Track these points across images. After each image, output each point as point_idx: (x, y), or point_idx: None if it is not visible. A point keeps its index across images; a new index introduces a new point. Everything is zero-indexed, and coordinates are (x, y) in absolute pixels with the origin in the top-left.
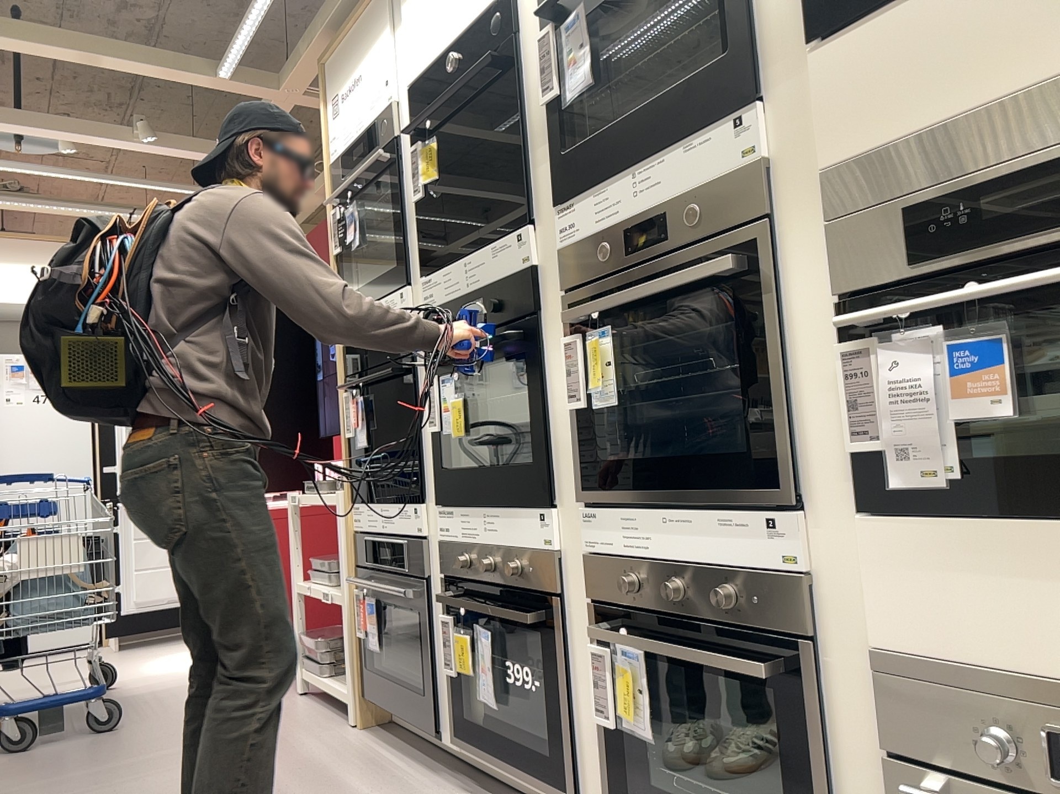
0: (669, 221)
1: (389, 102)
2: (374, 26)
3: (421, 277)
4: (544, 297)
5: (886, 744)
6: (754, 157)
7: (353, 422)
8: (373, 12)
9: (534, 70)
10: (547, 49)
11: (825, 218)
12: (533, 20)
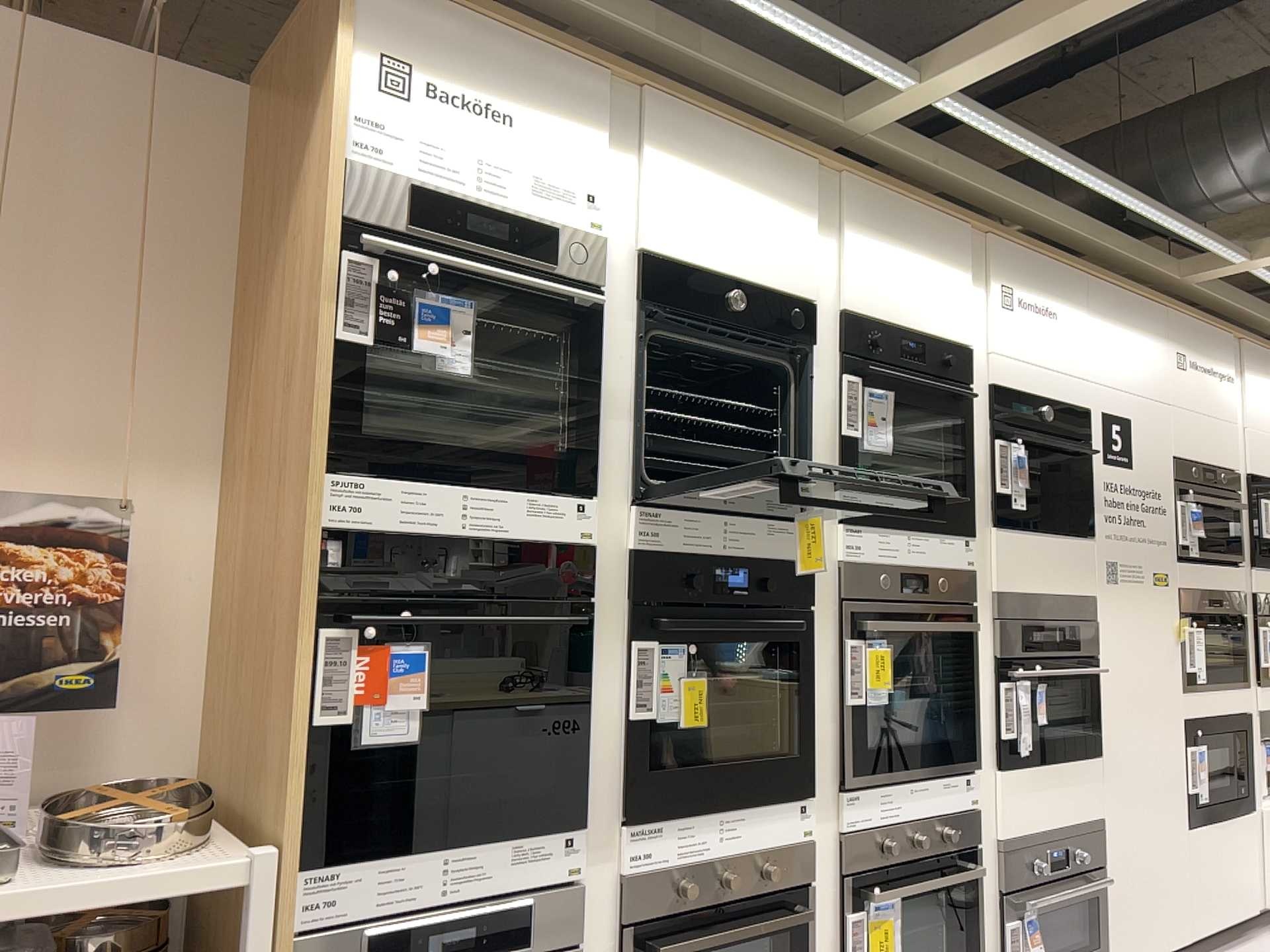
0: (928, 581)
1: (597, 228)
2: (574, 95)
3: (622, 499)
4: (815, 595)
5: (996, 888)
6: (972, 567)
7: (361, 691)
8: (575, 74)
9: (826, 392)
10: (857, 395)
11: (997, 616)
12: (844, 358)
